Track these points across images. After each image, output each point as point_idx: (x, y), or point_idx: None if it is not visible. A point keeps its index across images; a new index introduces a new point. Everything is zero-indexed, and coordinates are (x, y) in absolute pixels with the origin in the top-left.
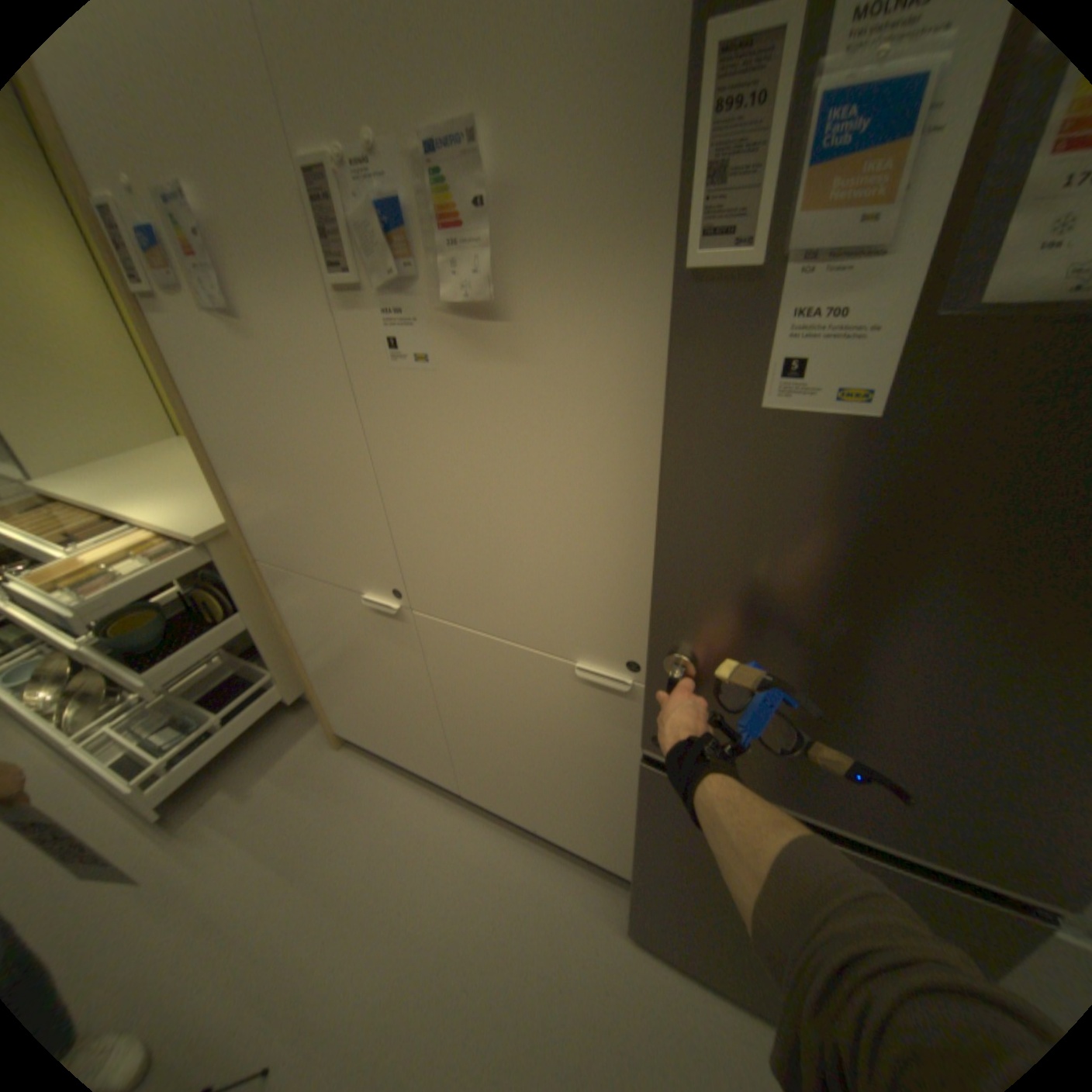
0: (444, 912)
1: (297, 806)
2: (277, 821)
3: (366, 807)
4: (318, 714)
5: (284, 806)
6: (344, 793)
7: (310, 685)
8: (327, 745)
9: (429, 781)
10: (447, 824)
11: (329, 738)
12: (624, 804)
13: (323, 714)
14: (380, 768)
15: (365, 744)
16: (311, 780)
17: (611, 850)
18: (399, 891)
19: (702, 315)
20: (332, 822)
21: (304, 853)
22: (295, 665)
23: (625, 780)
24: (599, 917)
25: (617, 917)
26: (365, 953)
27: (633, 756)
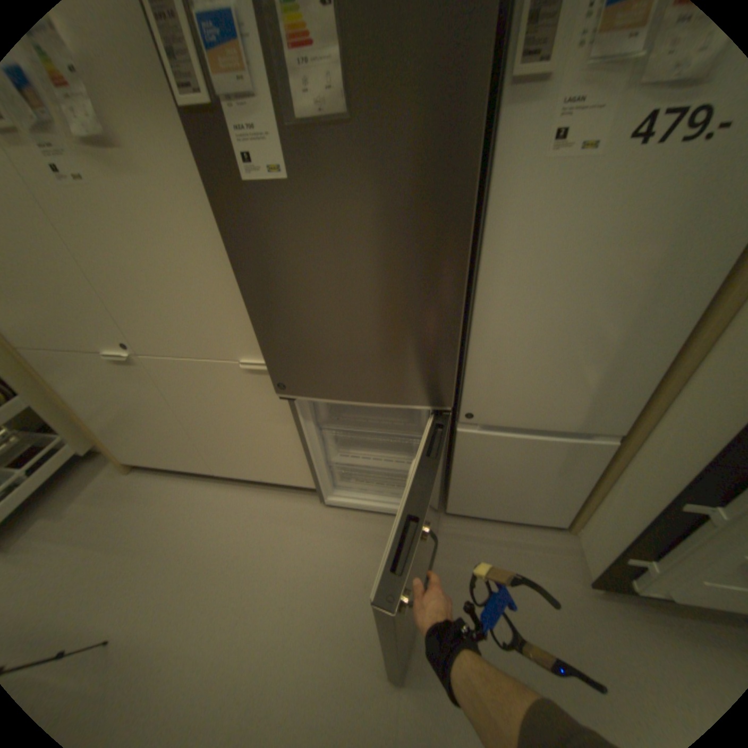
0: (211, 536)
1: (102, 511)
2: (88, 523)
3: (152, 499)
4: (104, 453)
5: (92, 514)
6: (135, 496)
7: (91, 433)
8: (118, 473)
9: (194, 475)
10: (208, 493)
11: (118, 468)
12: (296, 441)
13: (107, 451)
14: (160, 476)
15: (144, 463)
16: (109, 495)
17: (301, 474)
18: (181, 534)
19: (199, 133)
20: (129, 513)
21: (112, 534)
22: (74, 421)
23: (291, 426)
24: (303, 512)
25: (313, 509)
26: (163, 569)
27: (289, 410)
